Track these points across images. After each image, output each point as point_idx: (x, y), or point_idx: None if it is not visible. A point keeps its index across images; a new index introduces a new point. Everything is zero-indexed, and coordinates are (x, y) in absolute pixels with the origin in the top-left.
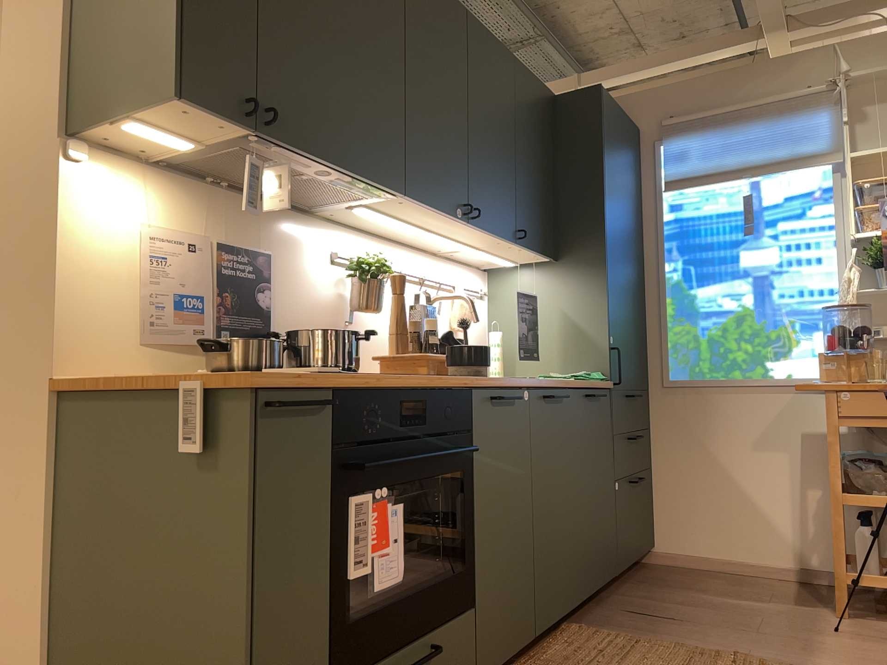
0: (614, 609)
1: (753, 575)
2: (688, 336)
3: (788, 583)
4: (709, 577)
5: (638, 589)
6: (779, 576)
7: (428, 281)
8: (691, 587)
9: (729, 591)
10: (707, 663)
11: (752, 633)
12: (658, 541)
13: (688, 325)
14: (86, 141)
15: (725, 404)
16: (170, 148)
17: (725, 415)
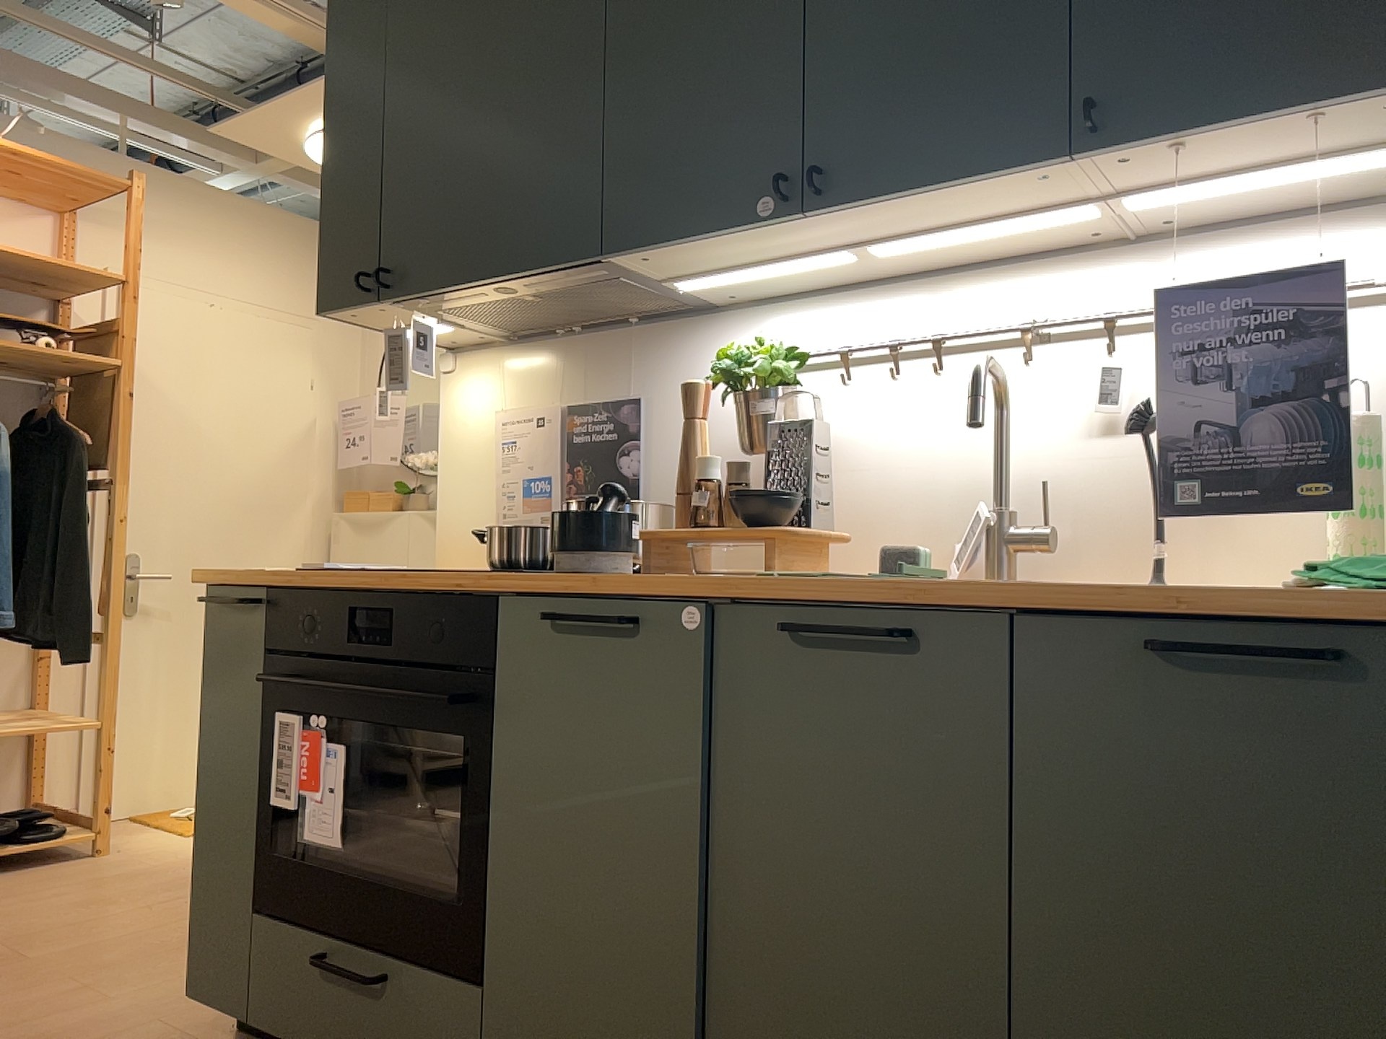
0: None
1: None
2: None
3: None
4: None
5: None
6: None
7: (1071, 330)
8: None
9: None
10: None
11: None
12: None
13: None
14: (460, 348)
15: None
16: (464, 330)
17: None
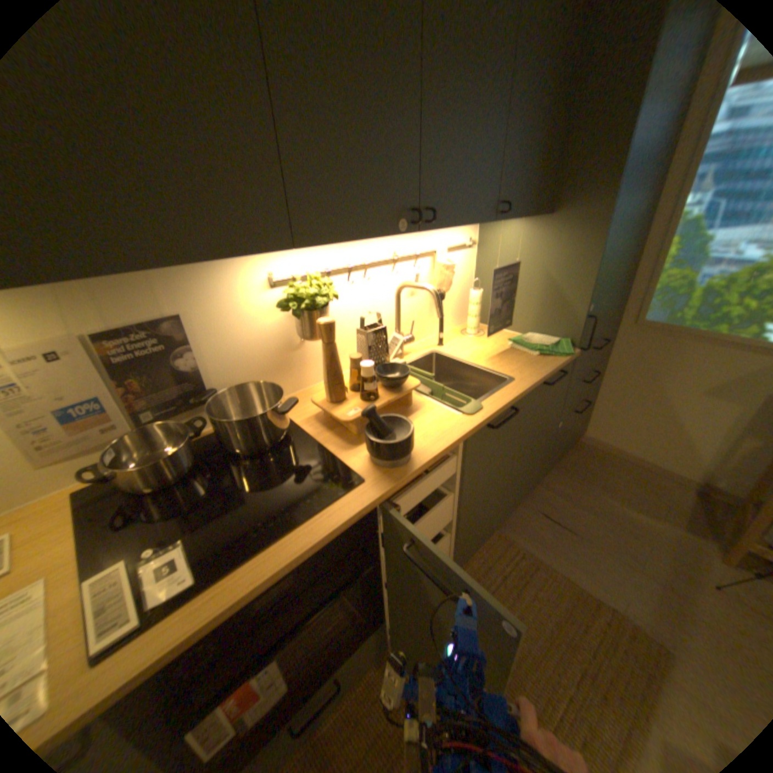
0: (532, 510)
1: (658, 477)
2: (683, 281)
3: (687, 494)
4: (620, 473)
5: (558, 483)
6: (682, 484)
7: (402, 258)
8: (601, 485)
9: (632, 498)
10: (585, 622)
11: (636, 574)
12: (588, 431)
13: (687, 271)
14: None
15: (694, 352)
16: None
17: (690, 361)
